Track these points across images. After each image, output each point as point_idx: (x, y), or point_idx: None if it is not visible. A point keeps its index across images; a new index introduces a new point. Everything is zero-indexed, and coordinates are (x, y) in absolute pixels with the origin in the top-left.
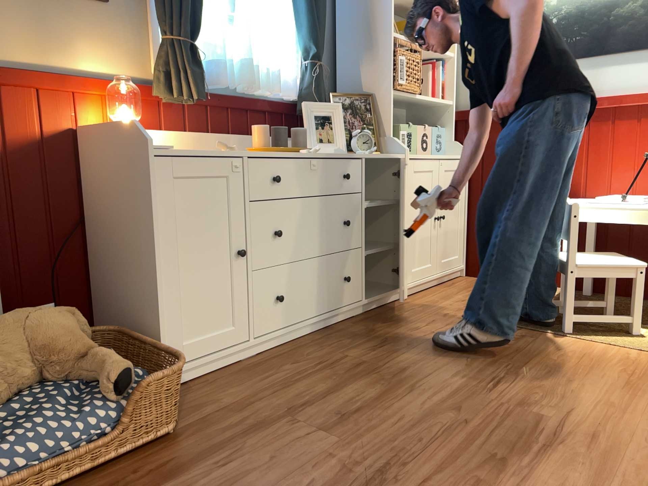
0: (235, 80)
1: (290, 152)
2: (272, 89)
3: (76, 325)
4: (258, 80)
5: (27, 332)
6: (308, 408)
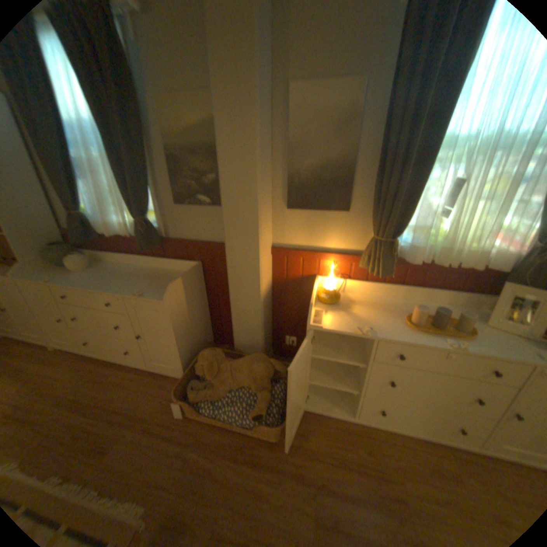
0: (436, 256)
1: (437, 337)
2: (474, 265)
3: (271, 373)
4: (465, 254)
5: (251, 370)
6: (332, 497)
